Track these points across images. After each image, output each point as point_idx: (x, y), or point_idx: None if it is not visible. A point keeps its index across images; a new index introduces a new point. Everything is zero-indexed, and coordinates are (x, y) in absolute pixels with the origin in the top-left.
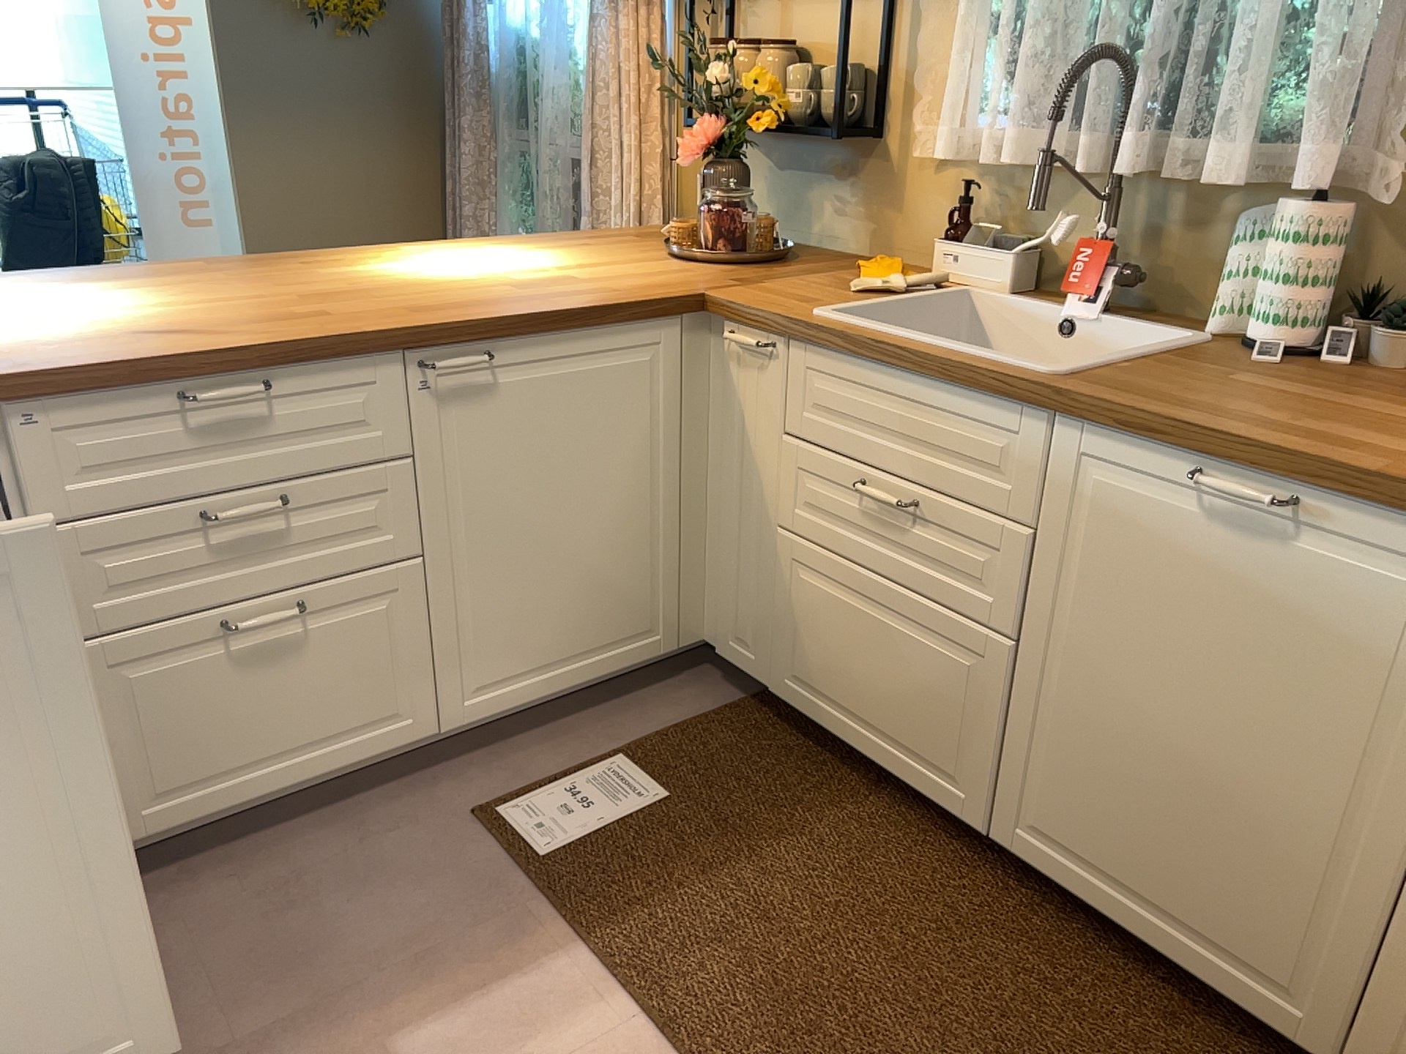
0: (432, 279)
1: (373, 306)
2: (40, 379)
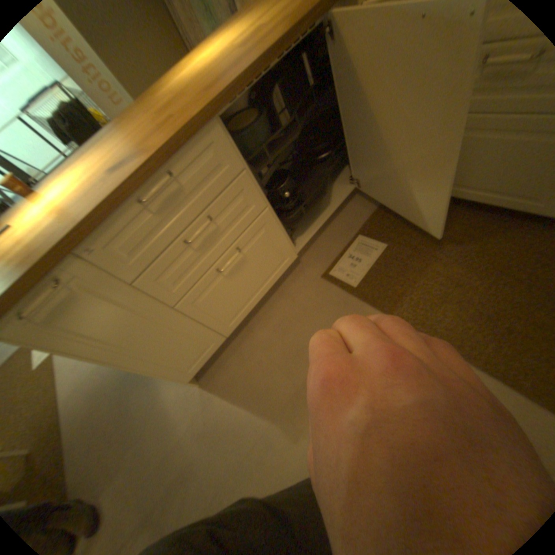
0: (200, 68)
1: (186, 99)
2: (72, 234)
